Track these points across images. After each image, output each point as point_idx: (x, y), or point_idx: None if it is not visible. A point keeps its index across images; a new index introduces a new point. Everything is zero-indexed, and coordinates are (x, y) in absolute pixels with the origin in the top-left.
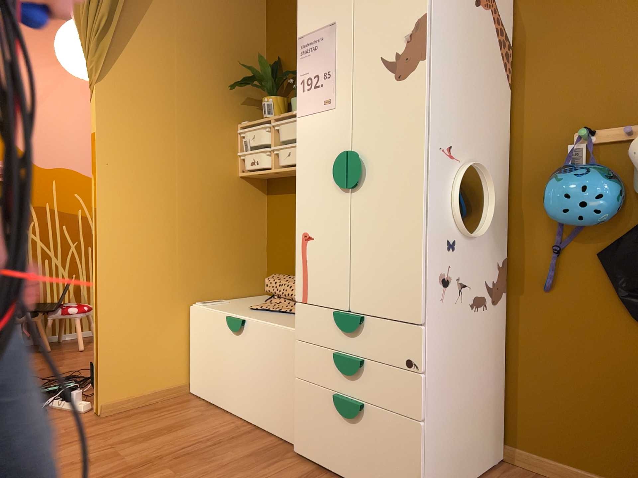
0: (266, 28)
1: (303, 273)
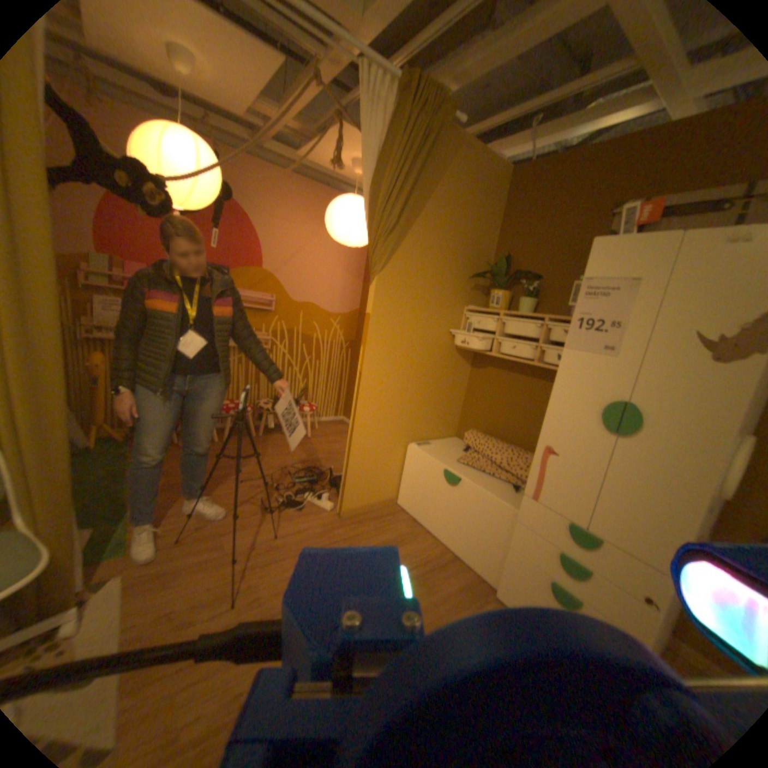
0: (500, 222)
1: (538, 477)
